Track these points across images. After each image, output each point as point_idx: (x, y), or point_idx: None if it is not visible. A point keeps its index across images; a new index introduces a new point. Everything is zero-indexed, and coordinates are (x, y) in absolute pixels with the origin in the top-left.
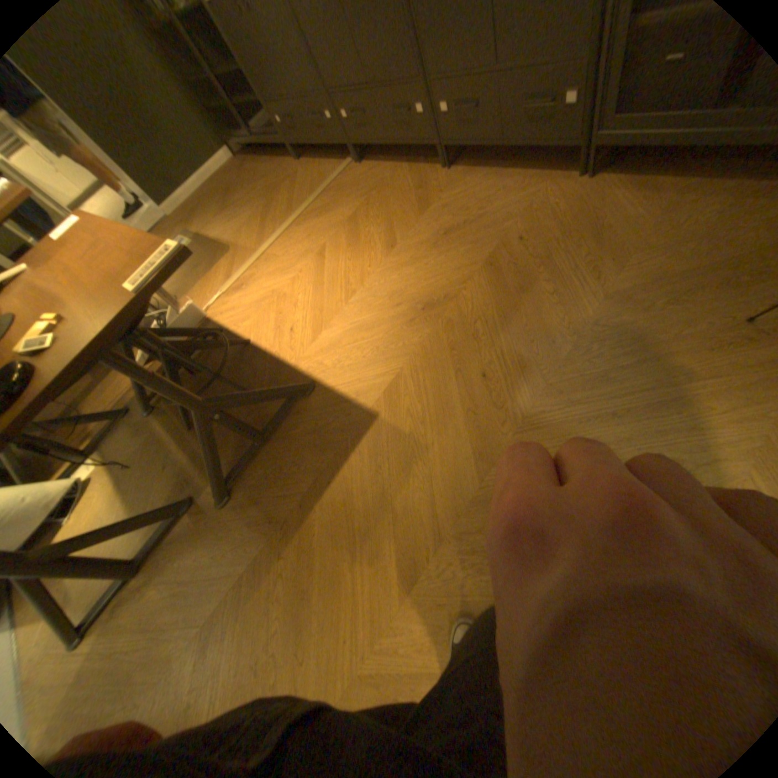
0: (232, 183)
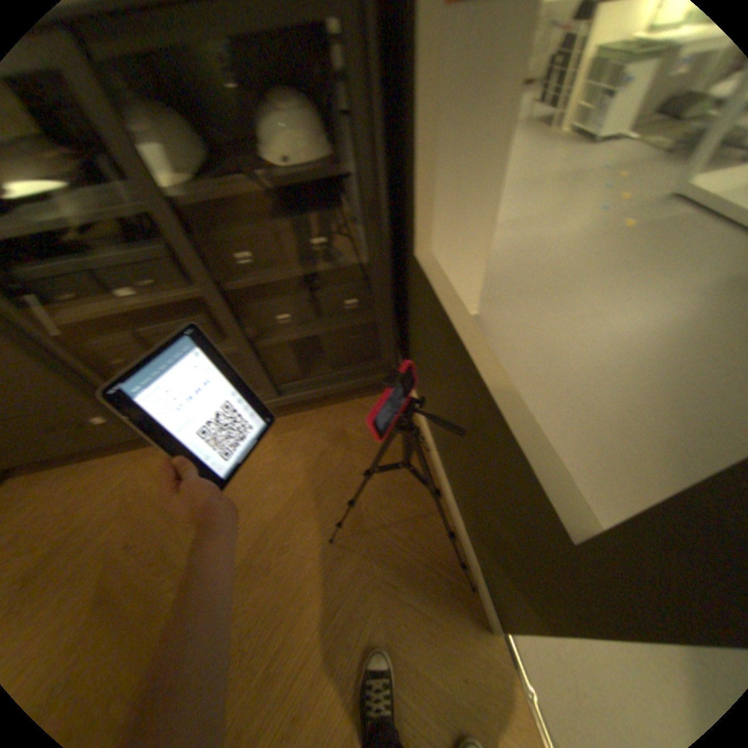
0: None
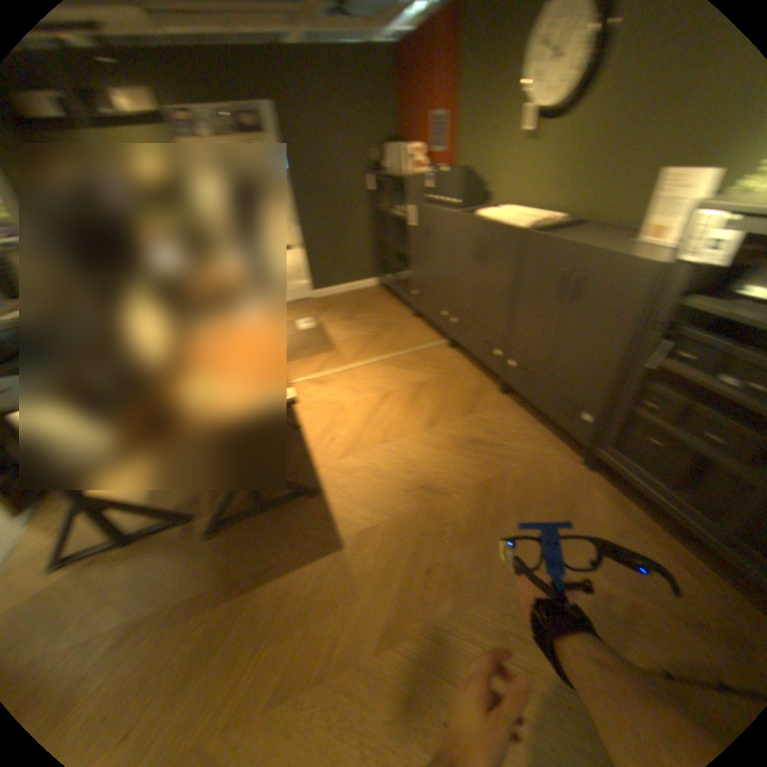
0: (362, 304)
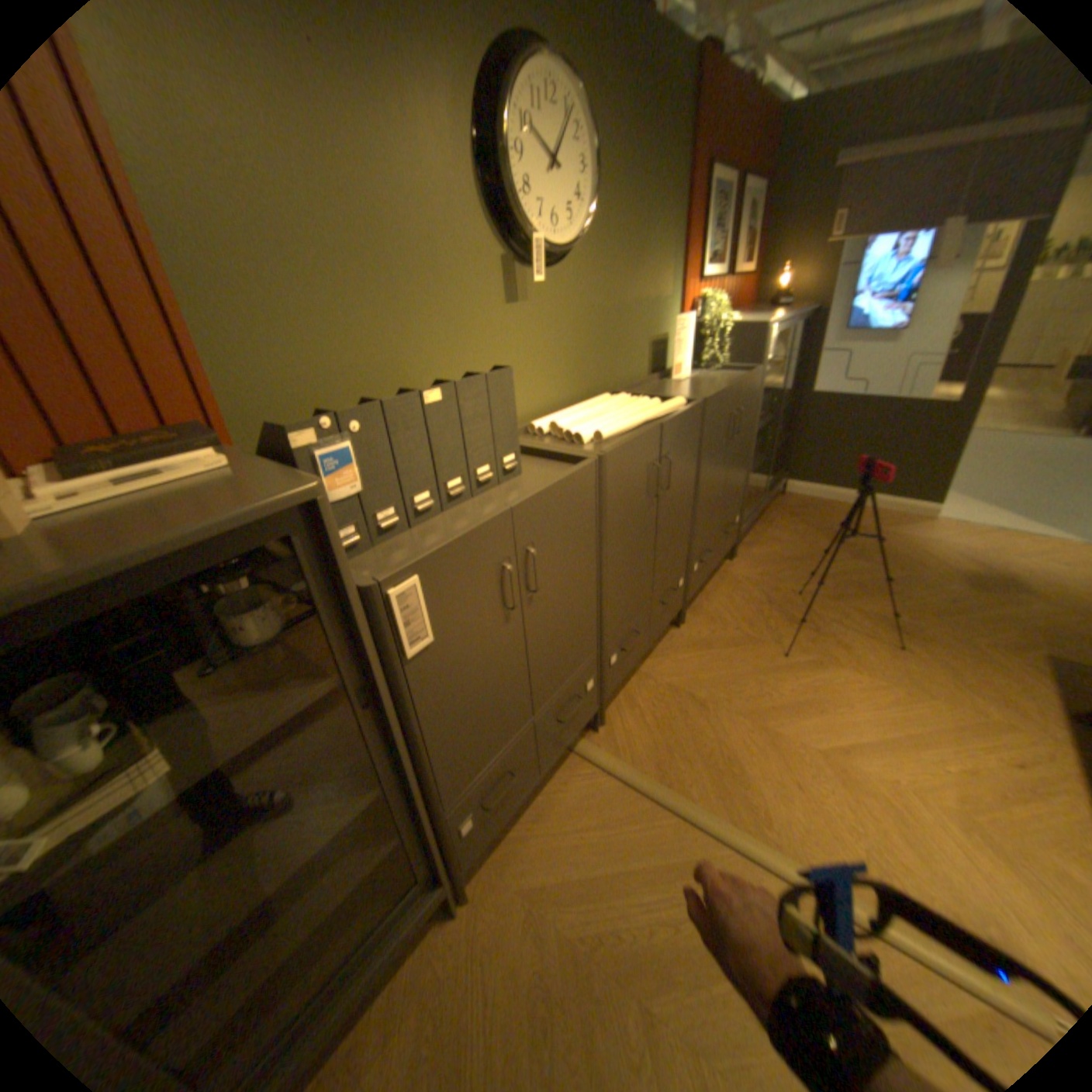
0: None
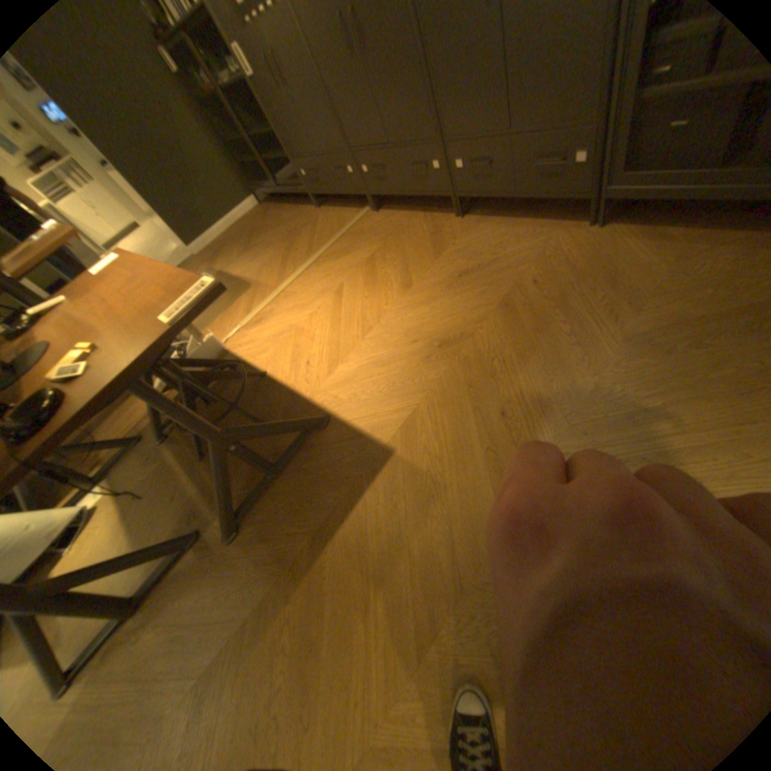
0: (257, 227)
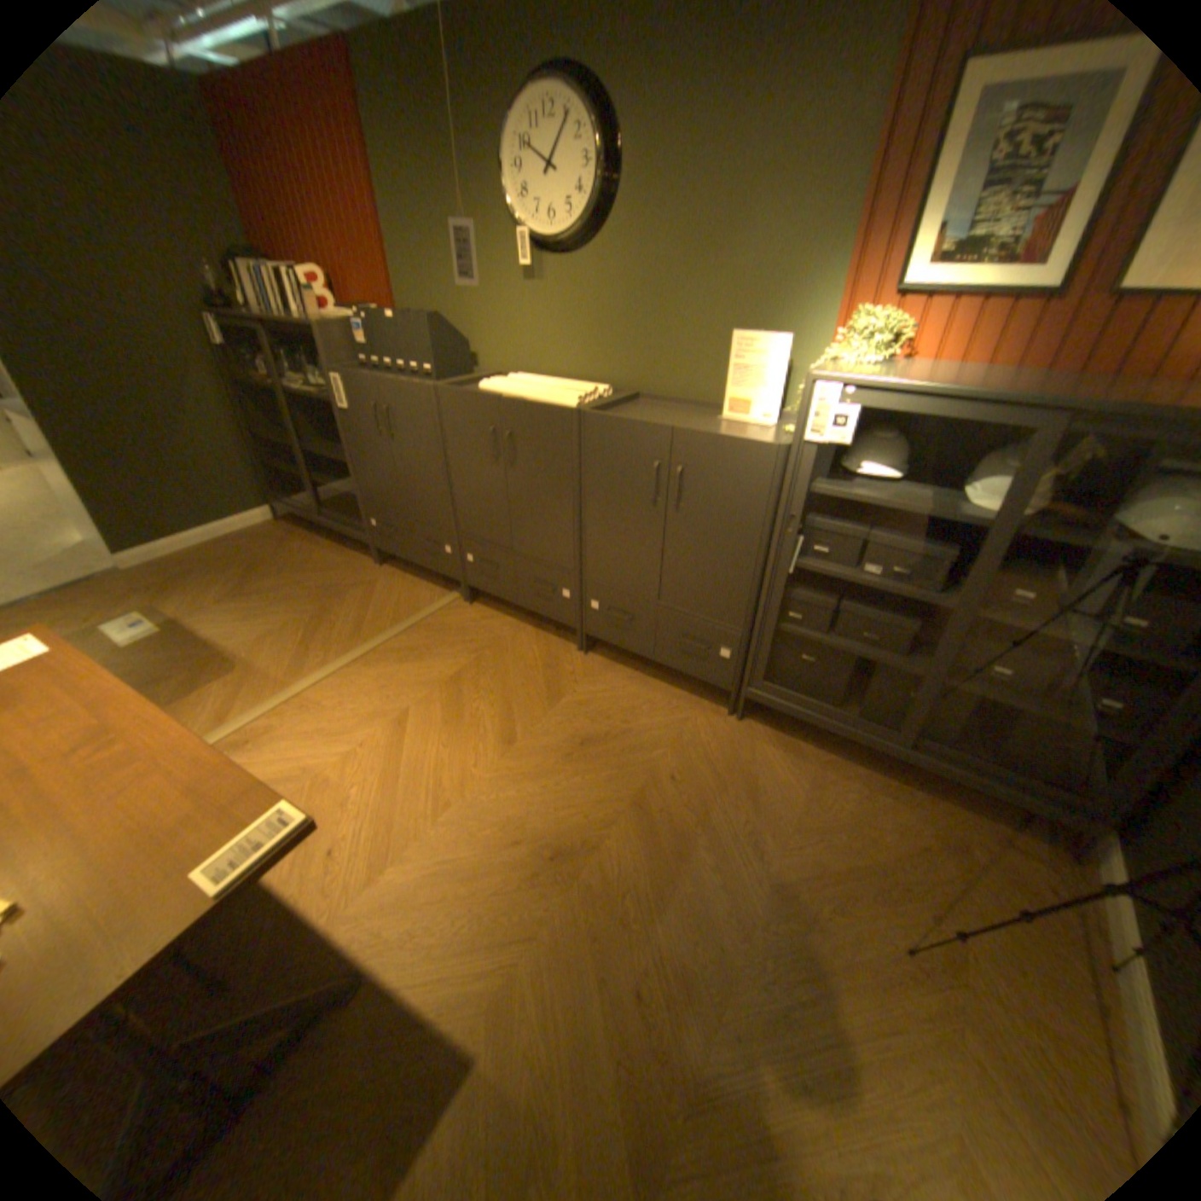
0: (263, 559)
